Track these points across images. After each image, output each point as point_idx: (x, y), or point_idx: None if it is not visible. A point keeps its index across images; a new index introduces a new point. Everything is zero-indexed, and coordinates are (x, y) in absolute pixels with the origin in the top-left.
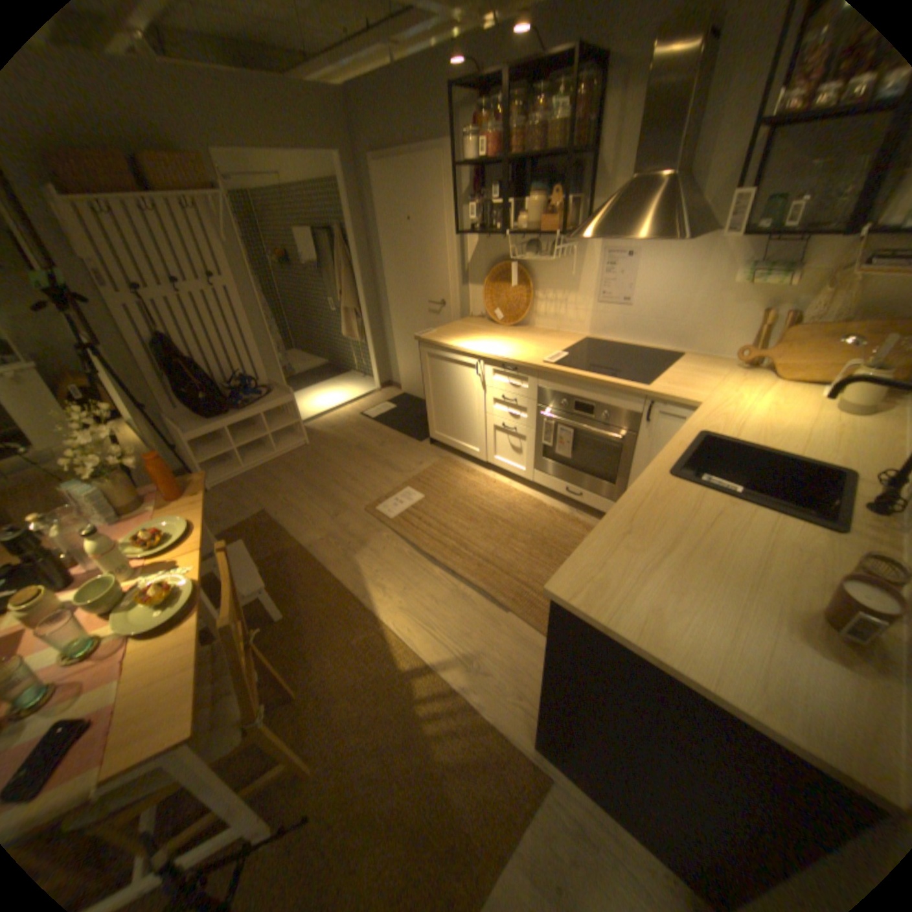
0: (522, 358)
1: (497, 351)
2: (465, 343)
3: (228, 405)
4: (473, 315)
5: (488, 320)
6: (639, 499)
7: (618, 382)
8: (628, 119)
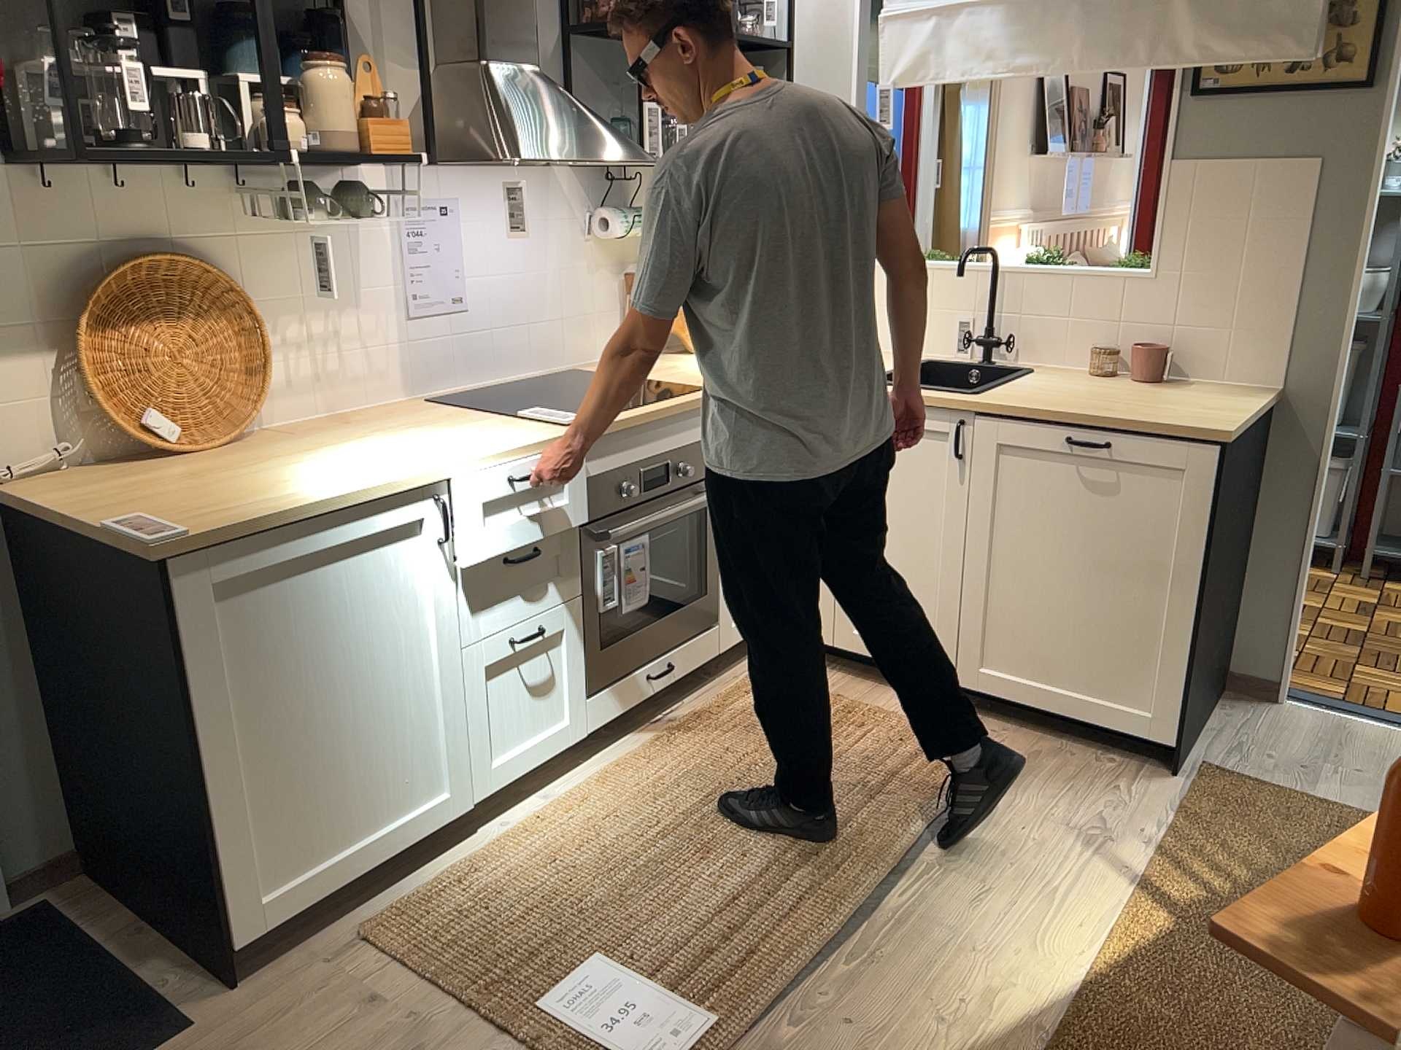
0: (527, 437)
1: (450, 453)
2: (345, 481)
3: None
4: (16, 474)
5: (103, 466)
6: (1038, 404)
7: (688, 397)
8: None
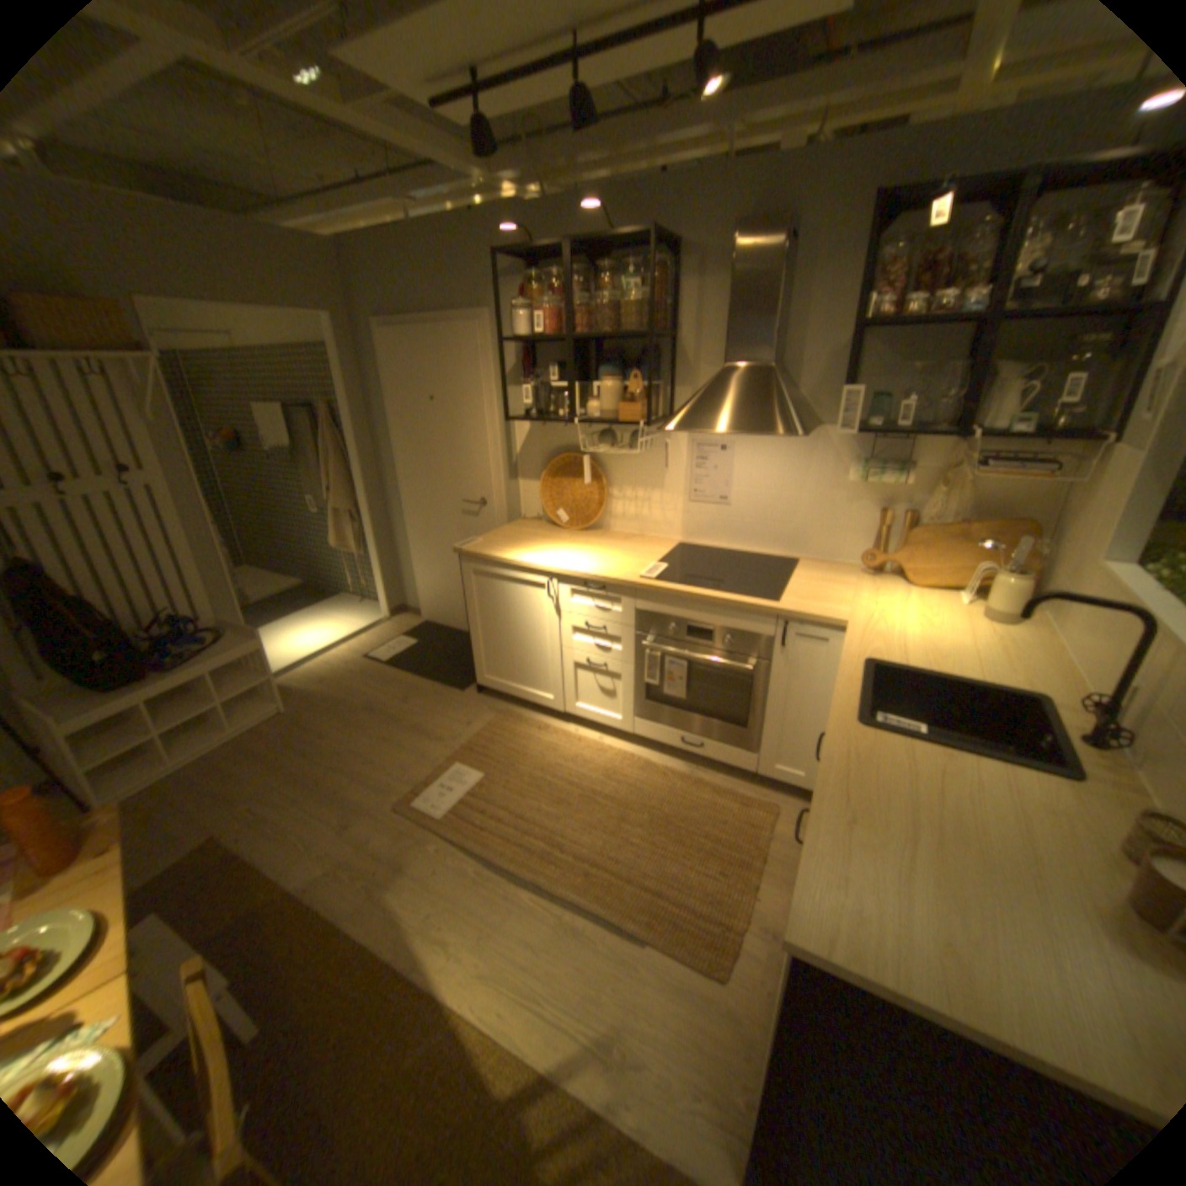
0: (611, 573)
1: (575, 564)
2: (528, 556)
3: (146, 664)
4: (526, 517)
5: (548, 523)
6: (840, 765)
7: (742, 599)
8: (709, 306)
